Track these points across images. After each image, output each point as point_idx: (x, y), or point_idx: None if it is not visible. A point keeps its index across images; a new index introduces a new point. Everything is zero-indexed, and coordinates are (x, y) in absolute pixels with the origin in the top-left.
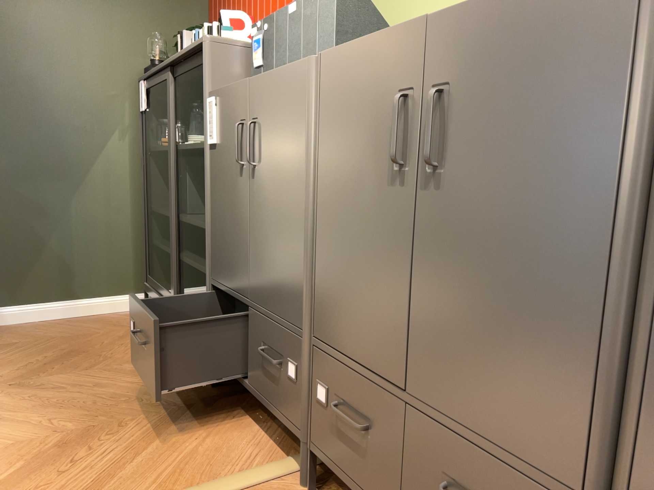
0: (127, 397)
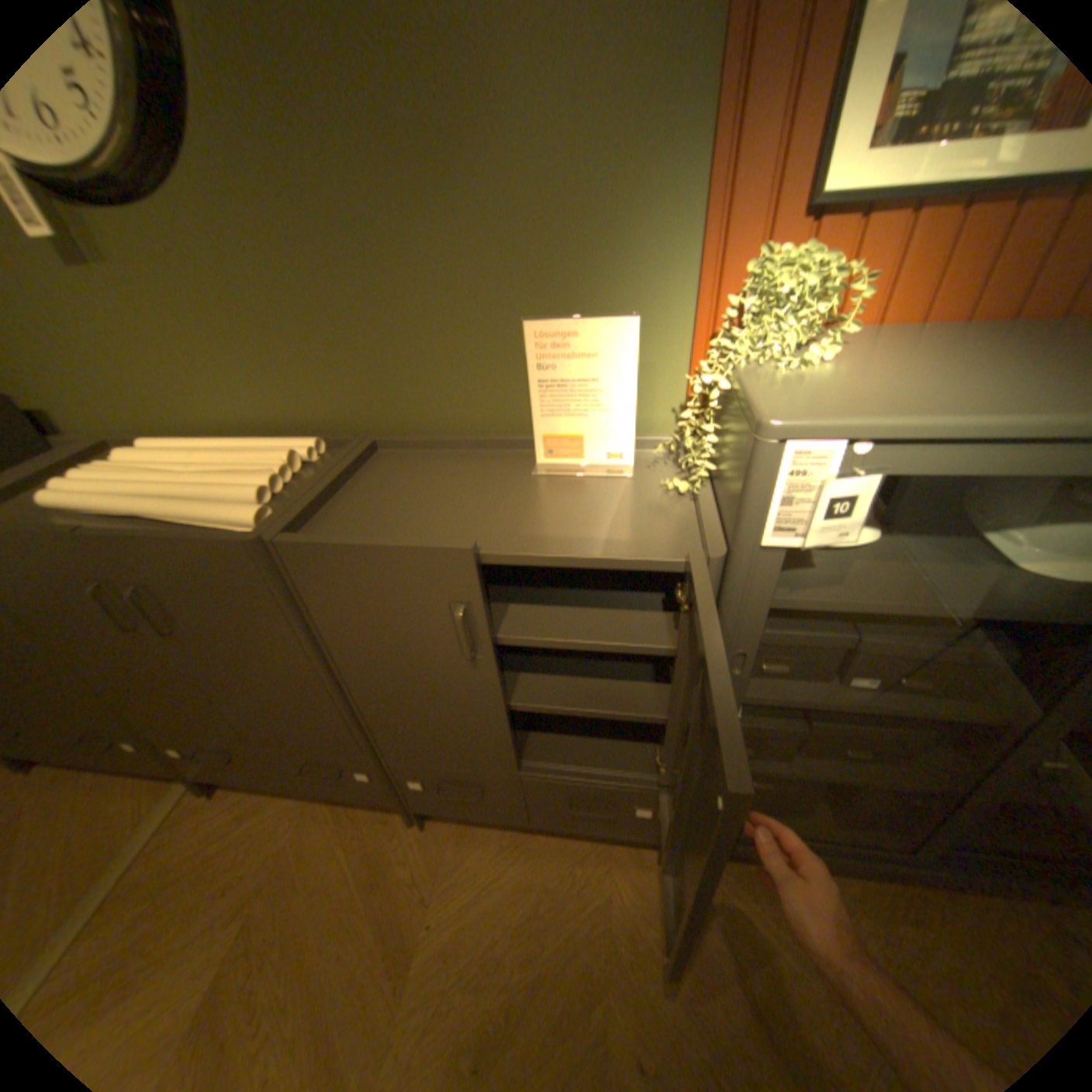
0: None
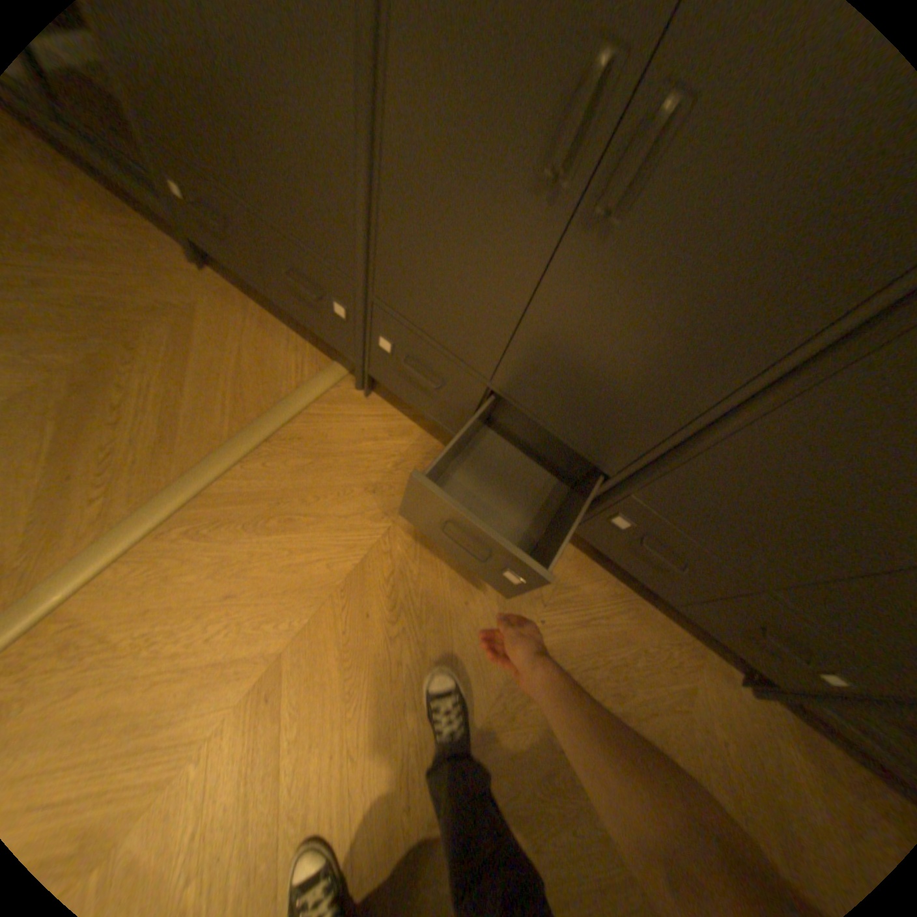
0: (102, 301)
